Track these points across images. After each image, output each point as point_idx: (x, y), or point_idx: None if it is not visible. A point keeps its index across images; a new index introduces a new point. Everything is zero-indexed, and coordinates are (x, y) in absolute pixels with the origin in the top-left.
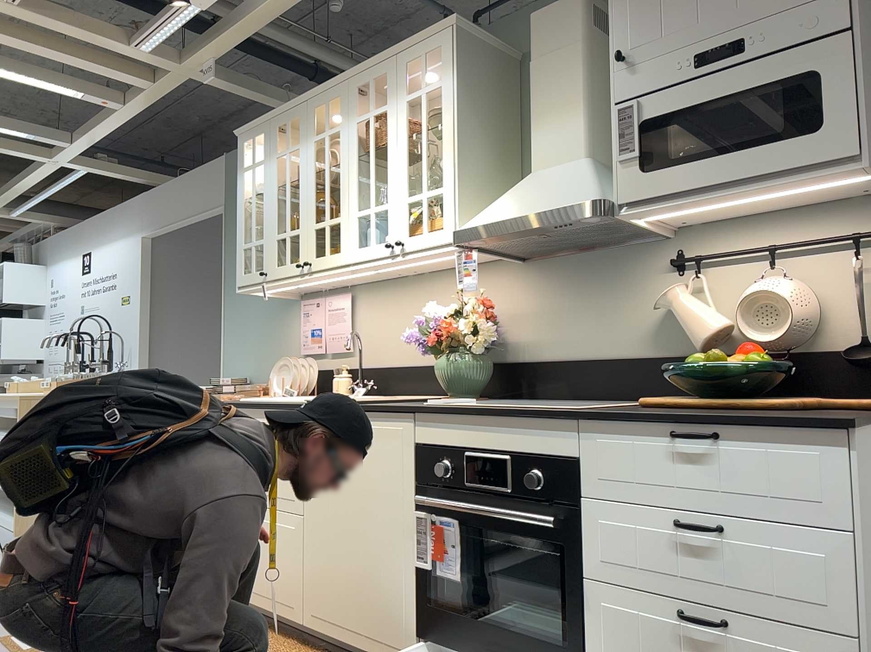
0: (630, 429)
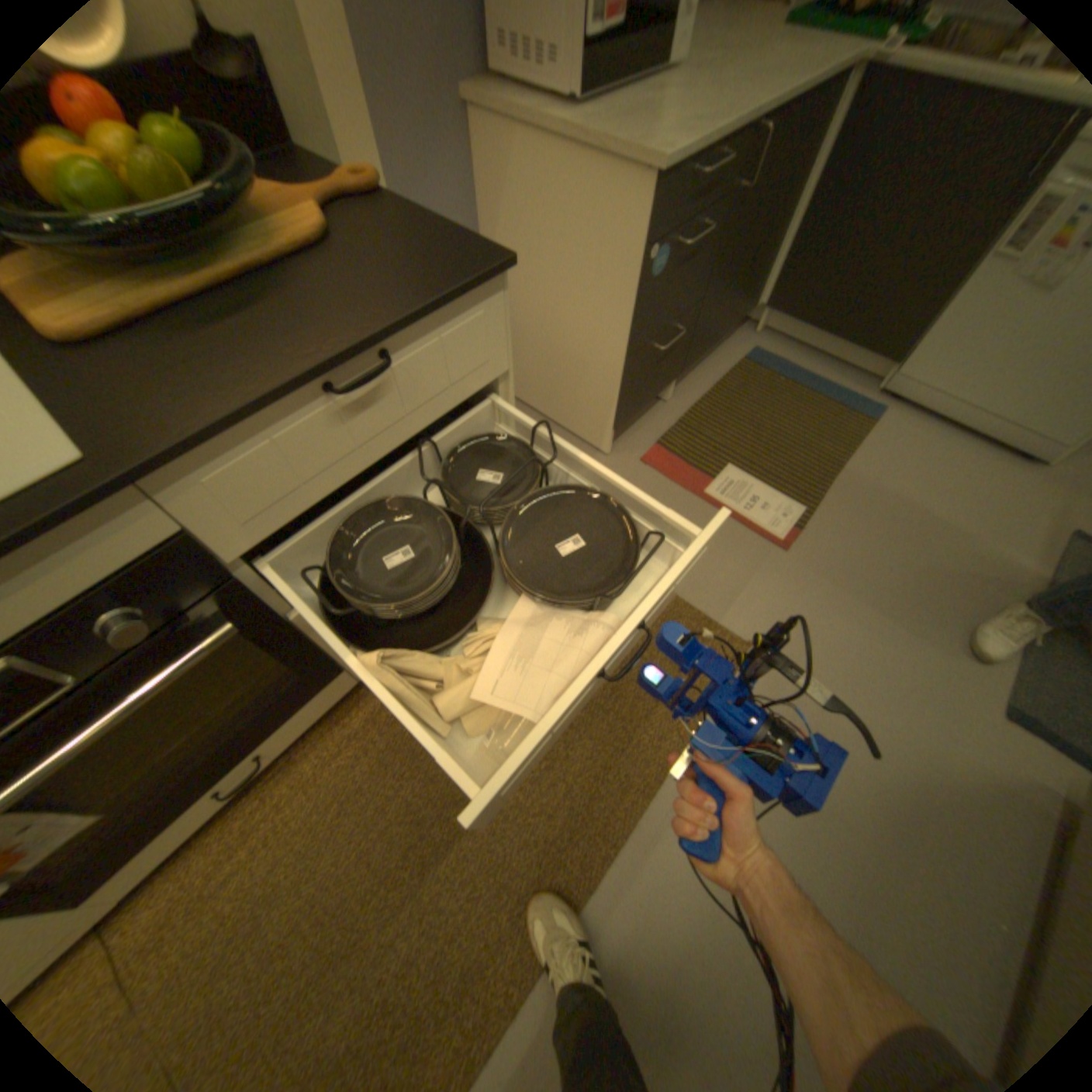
0: (250, 425)
